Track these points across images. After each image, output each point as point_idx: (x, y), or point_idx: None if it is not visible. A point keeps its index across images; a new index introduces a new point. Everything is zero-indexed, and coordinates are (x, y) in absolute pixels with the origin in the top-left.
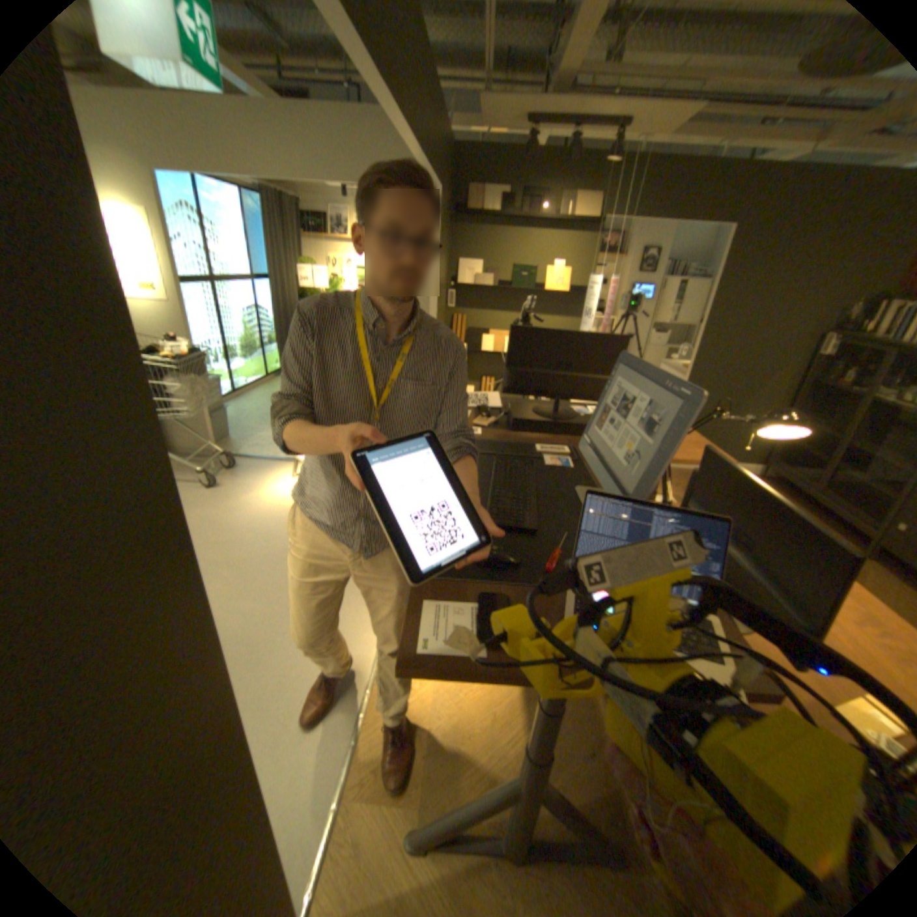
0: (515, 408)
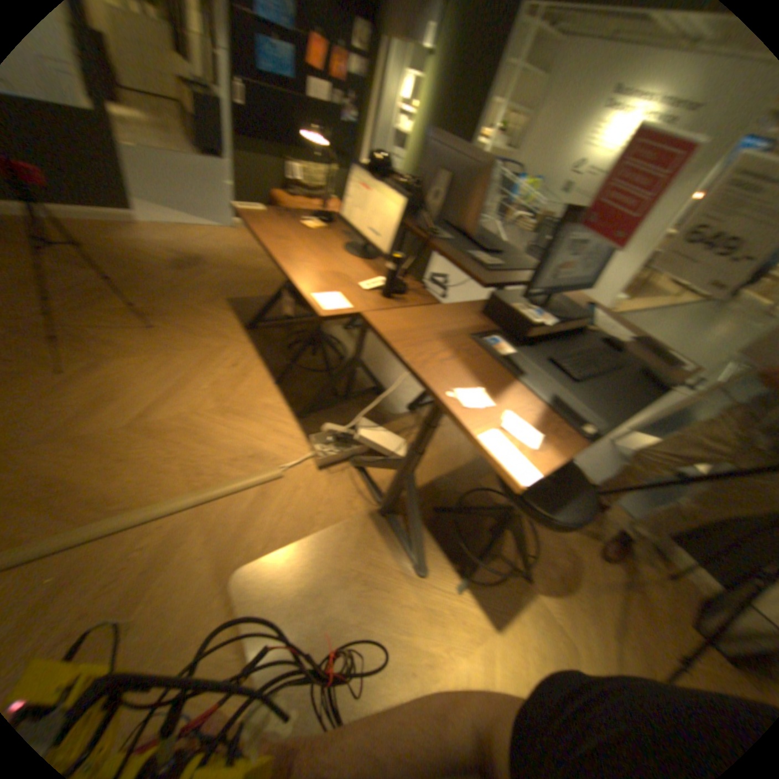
0: (578, 306)
